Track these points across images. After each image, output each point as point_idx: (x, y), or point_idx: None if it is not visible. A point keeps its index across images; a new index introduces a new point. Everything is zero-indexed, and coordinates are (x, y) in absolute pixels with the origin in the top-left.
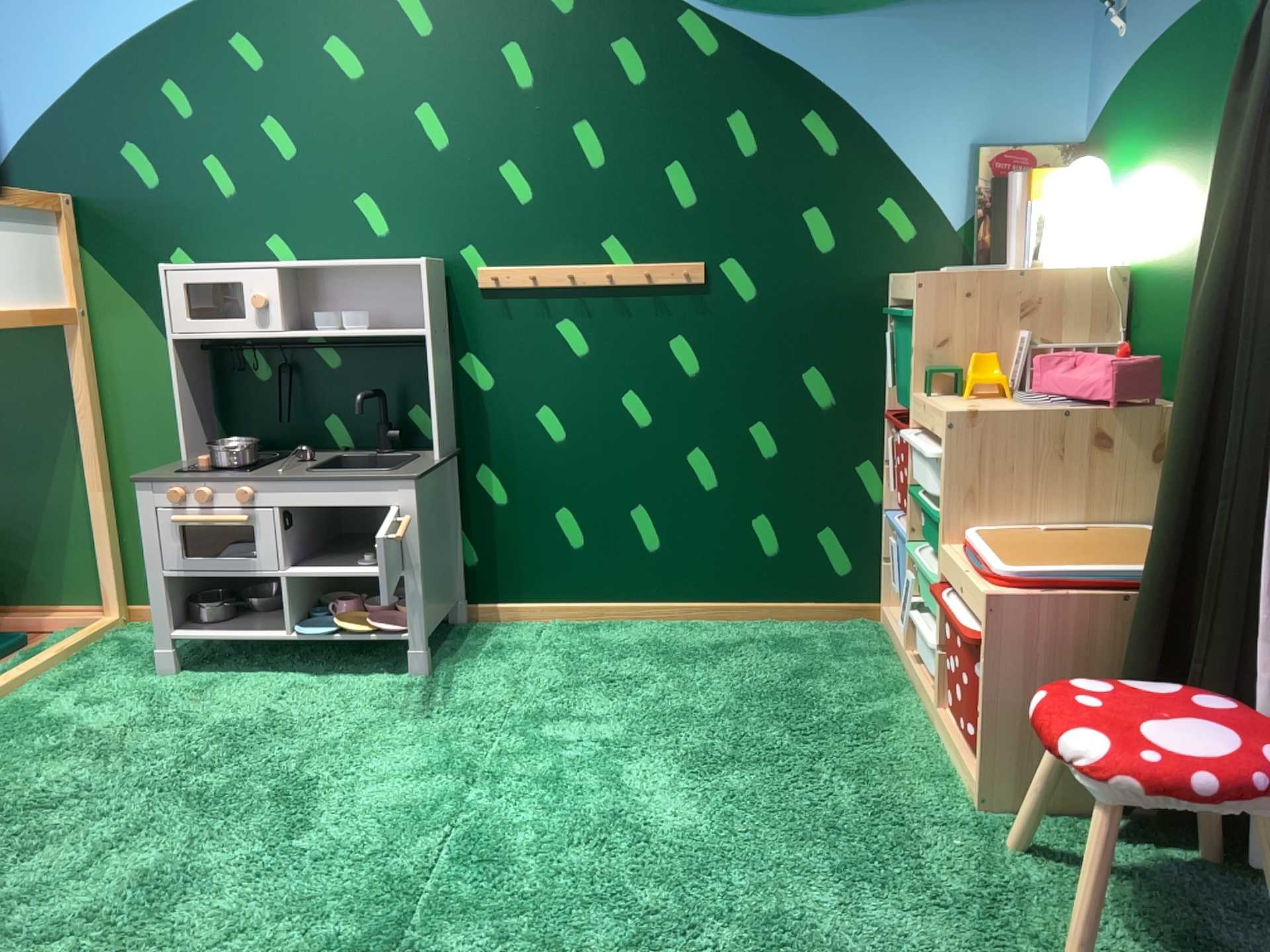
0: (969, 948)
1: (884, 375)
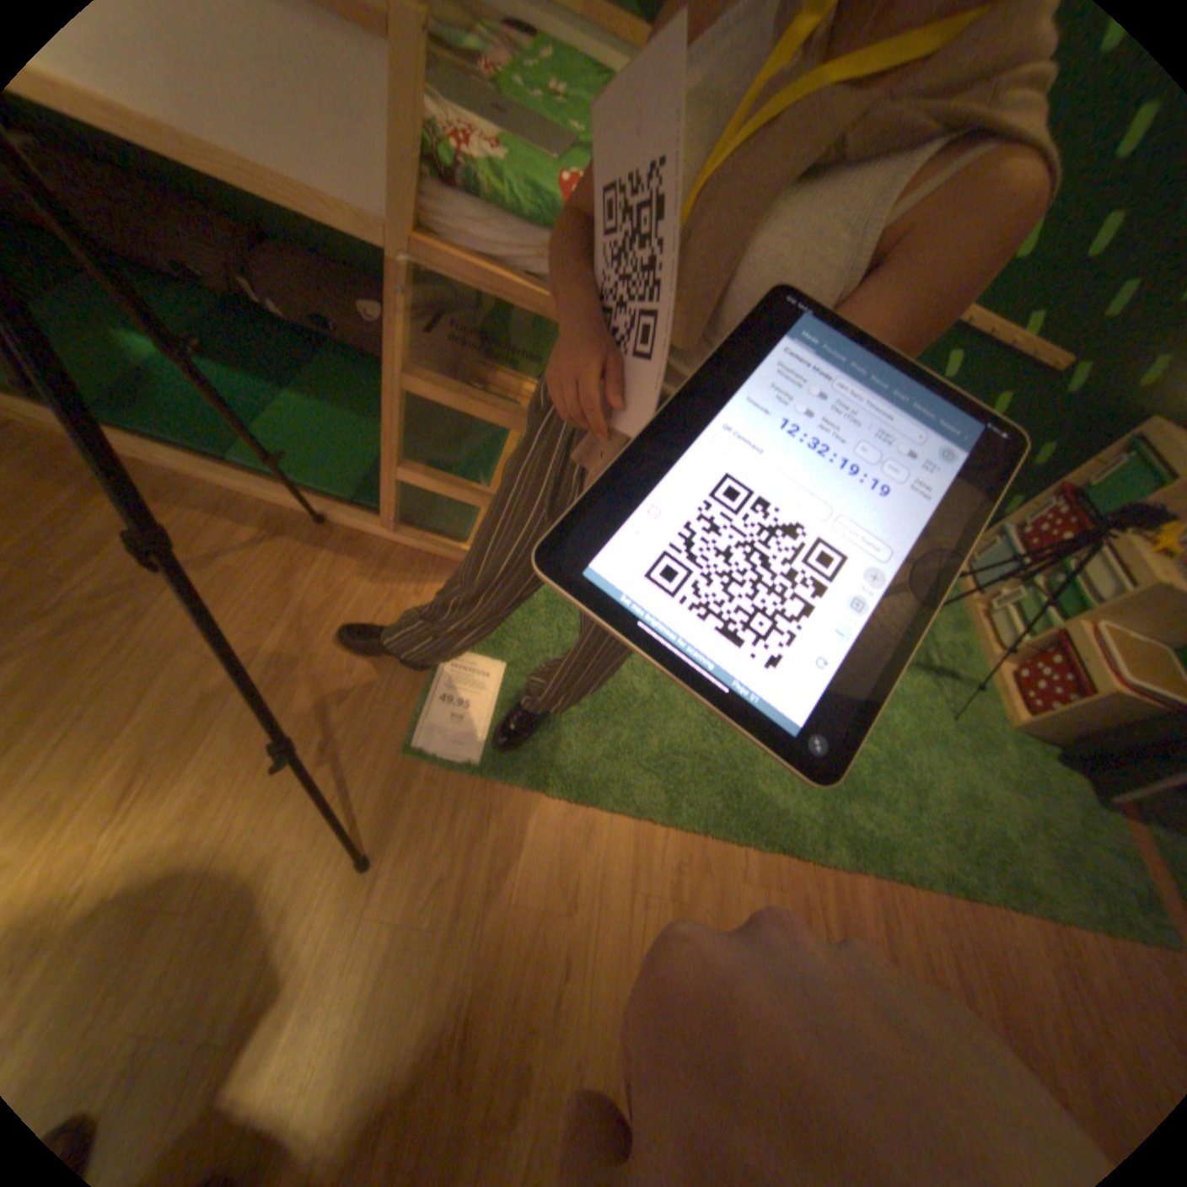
0: (1013, 807)
1: (1077, 466)
